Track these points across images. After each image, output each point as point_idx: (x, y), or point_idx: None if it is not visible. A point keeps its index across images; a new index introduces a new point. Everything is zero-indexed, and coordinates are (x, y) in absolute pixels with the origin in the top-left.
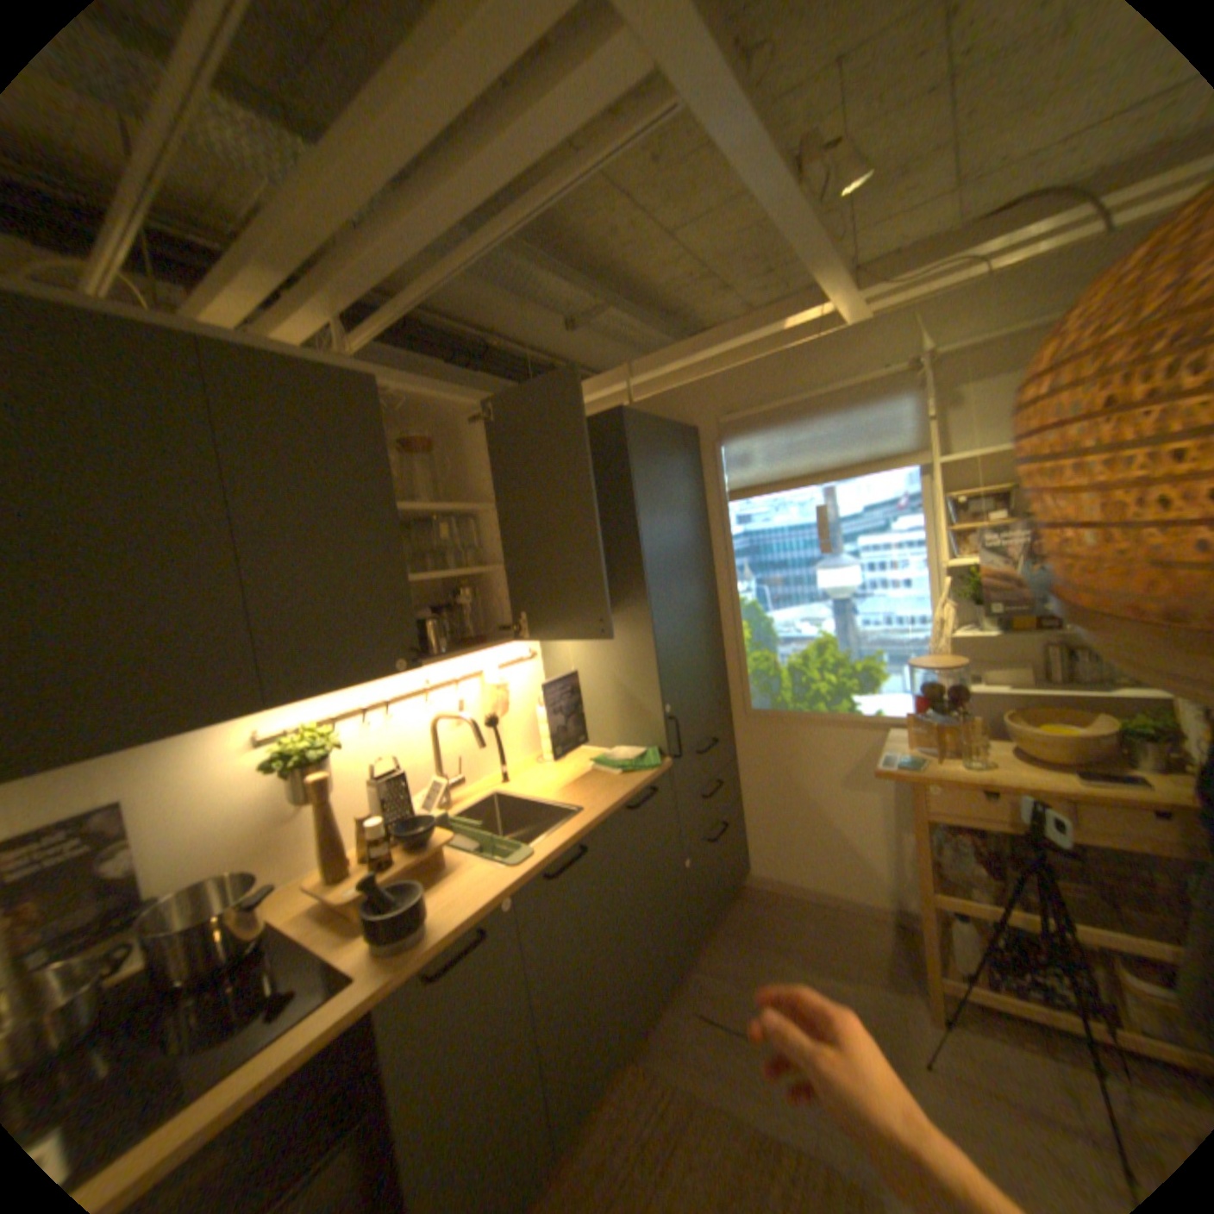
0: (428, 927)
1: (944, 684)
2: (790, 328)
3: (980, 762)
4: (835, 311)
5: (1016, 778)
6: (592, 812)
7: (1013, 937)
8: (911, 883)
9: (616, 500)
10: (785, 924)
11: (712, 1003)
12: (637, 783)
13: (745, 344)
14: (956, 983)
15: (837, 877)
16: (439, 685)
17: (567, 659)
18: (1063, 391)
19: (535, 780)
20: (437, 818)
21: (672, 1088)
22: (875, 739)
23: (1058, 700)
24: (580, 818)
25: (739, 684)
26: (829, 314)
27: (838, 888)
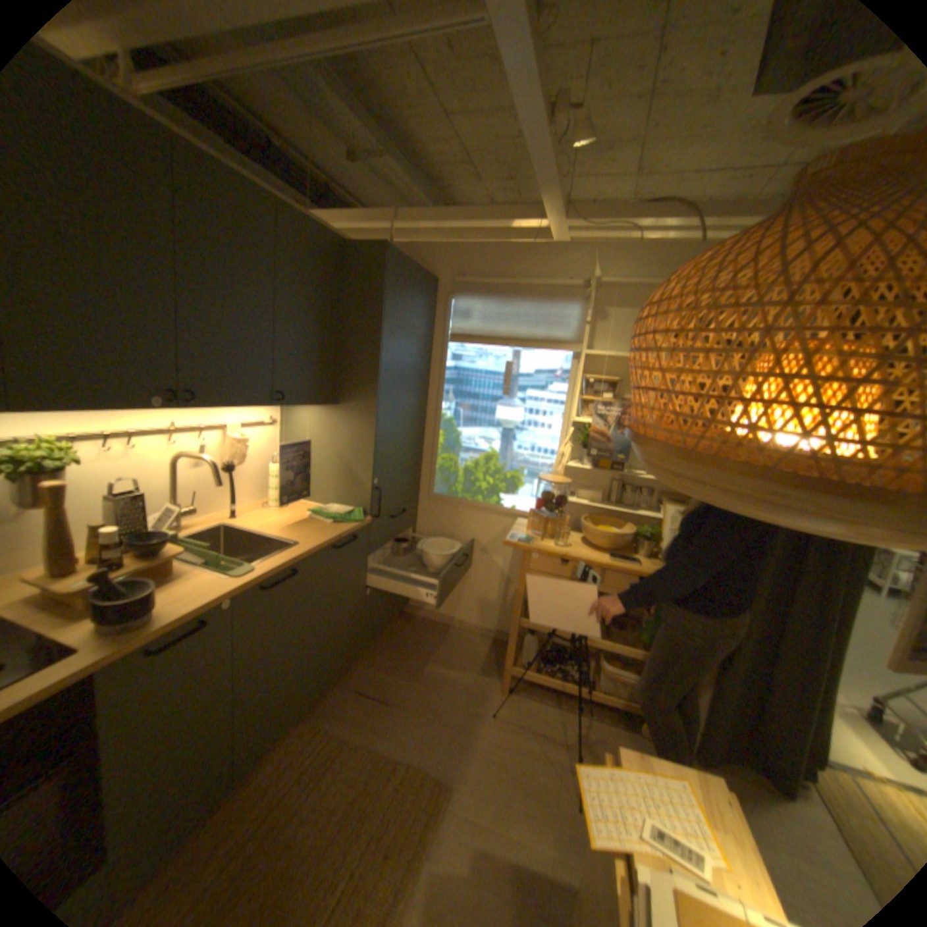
0: (156, 615)
1: (554, 495)
2: (518, 228)
3: (563, 543)
4: (549, 228)
5: (579, 553)
6: (306, 546)
7: (555, 645)
8: (508, 614)
9: (369, 315)
10: (425, 636)
11: (367, 684)
12: (343, 531)
13: (485, 228)
14: (520, 670)
15: (465, 609)
16: (185, 430)
17: (303, 431)
18: (661, 317)
19: (260, 519)
20: (168, 537)
21: (330, 736)
22: (507, 523)
23: (611, 513)
24: (296, 549)
25: (428, 474)
26: (545, 229)
27: (464, 615)
